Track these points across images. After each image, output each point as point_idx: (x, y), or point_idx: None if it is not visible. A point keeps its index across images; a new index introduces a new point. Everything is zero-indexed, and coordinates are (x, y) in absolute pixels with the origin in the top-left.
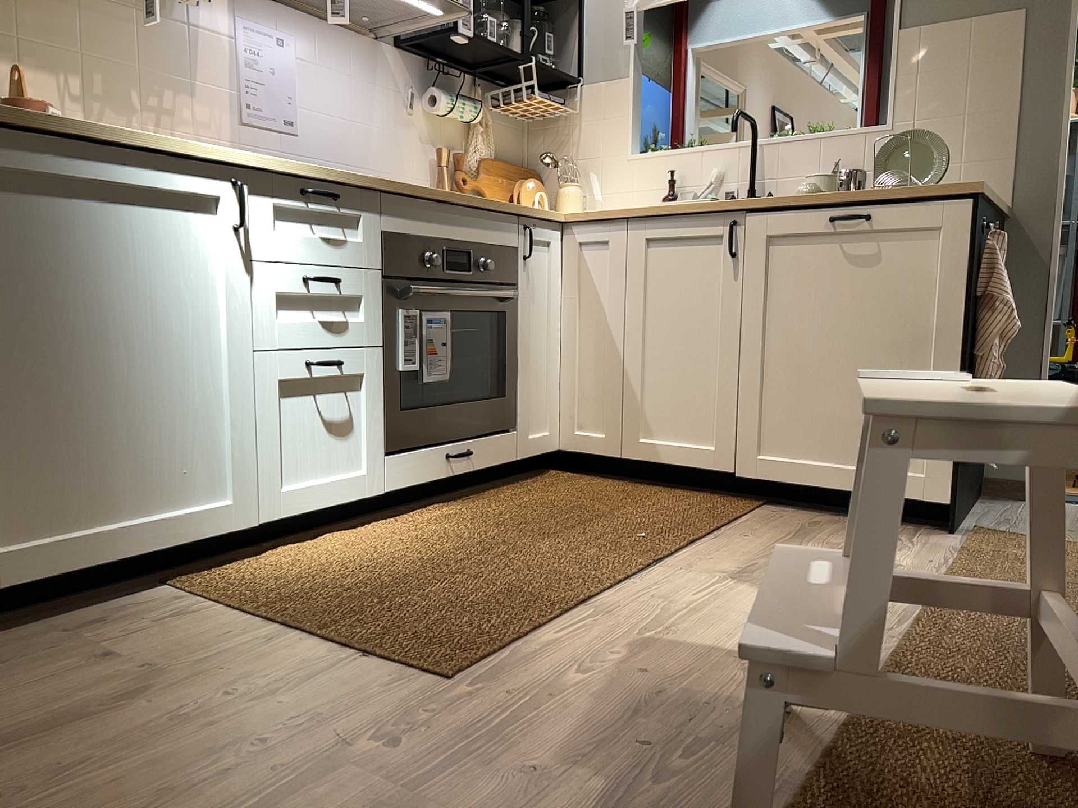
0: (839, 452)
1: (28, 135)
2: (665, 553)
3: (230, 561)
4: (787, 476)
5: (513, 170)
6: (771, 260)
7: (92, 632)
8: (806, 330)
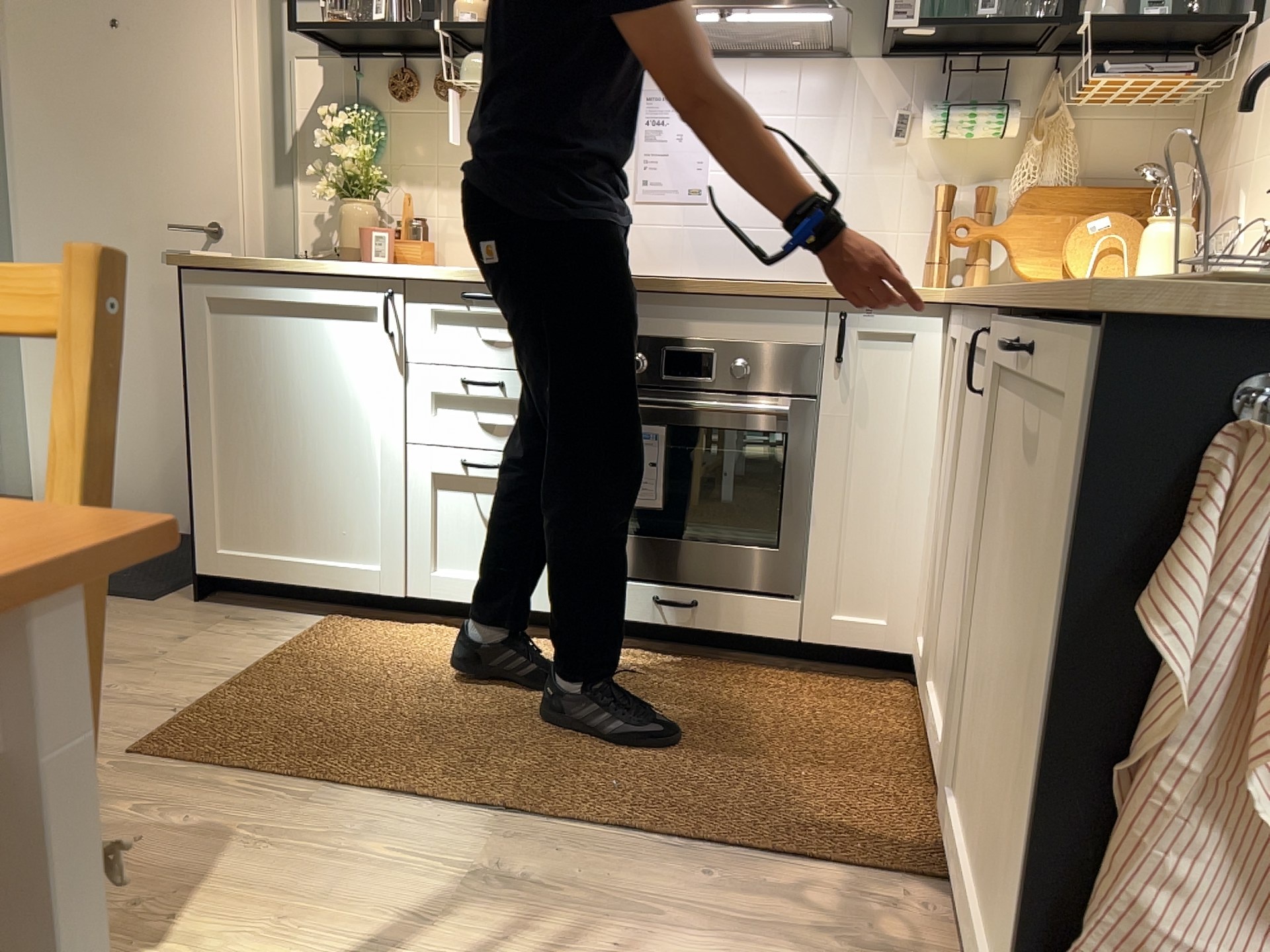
0: (977, 855)
1: (240, 276)
2: (546, 811)
3: (400, 619)
4: (950, 852)
5: (1083, 204)
6: (994, 425)
7: (231, 624)
8: (994, 581)
